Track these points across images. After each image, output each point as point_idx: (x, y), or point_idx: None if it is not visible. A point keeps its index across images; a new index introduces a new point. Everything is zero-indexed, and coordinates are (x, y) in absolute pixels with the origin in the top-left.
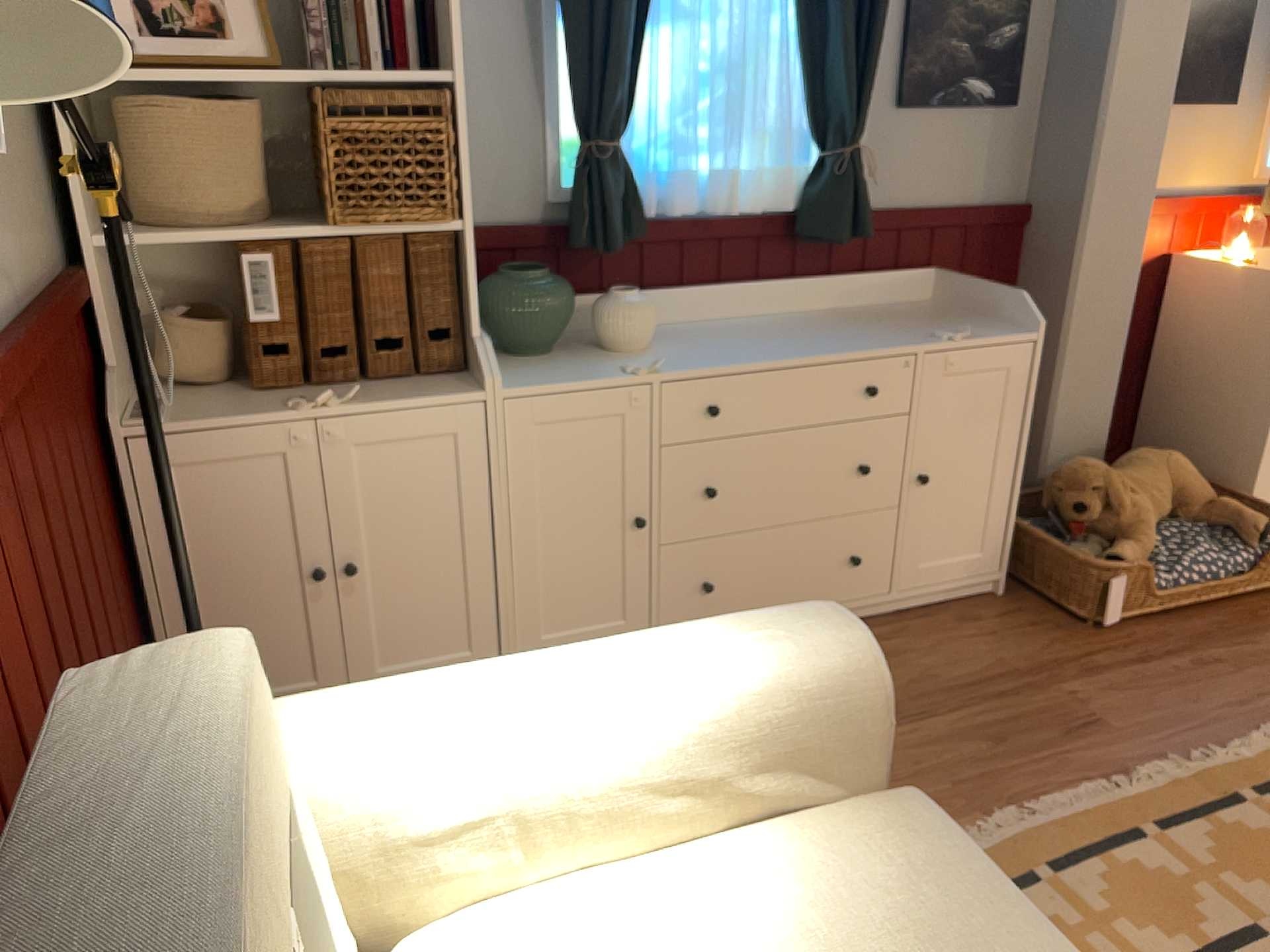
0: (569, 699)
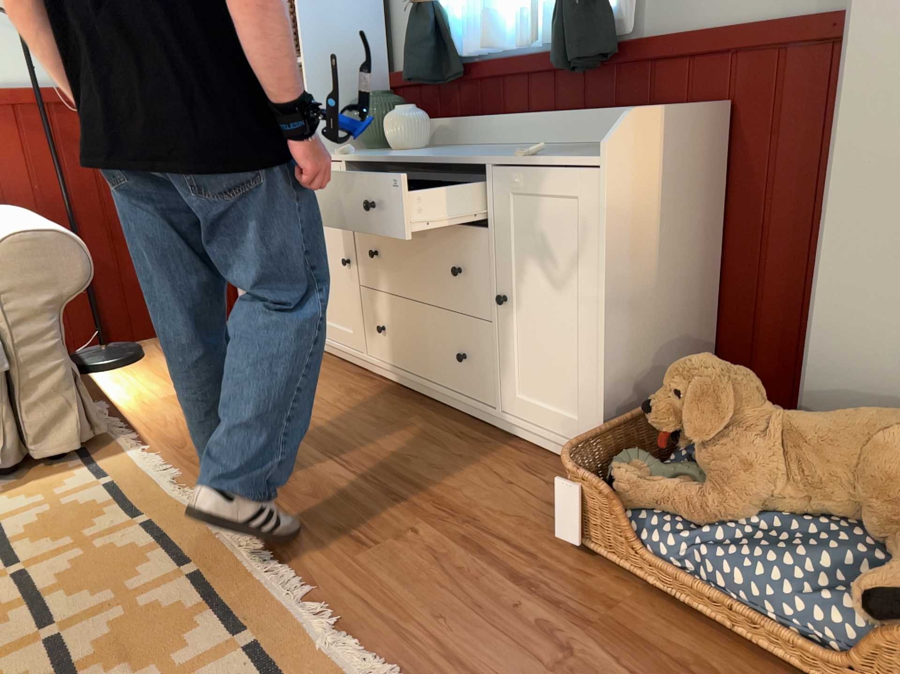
0: None
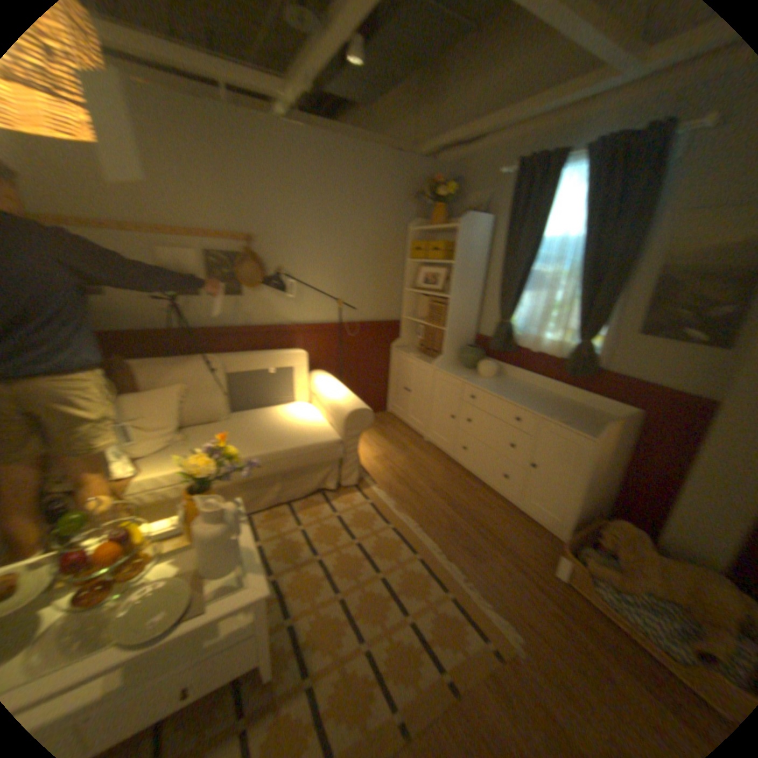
0: (331, 390)
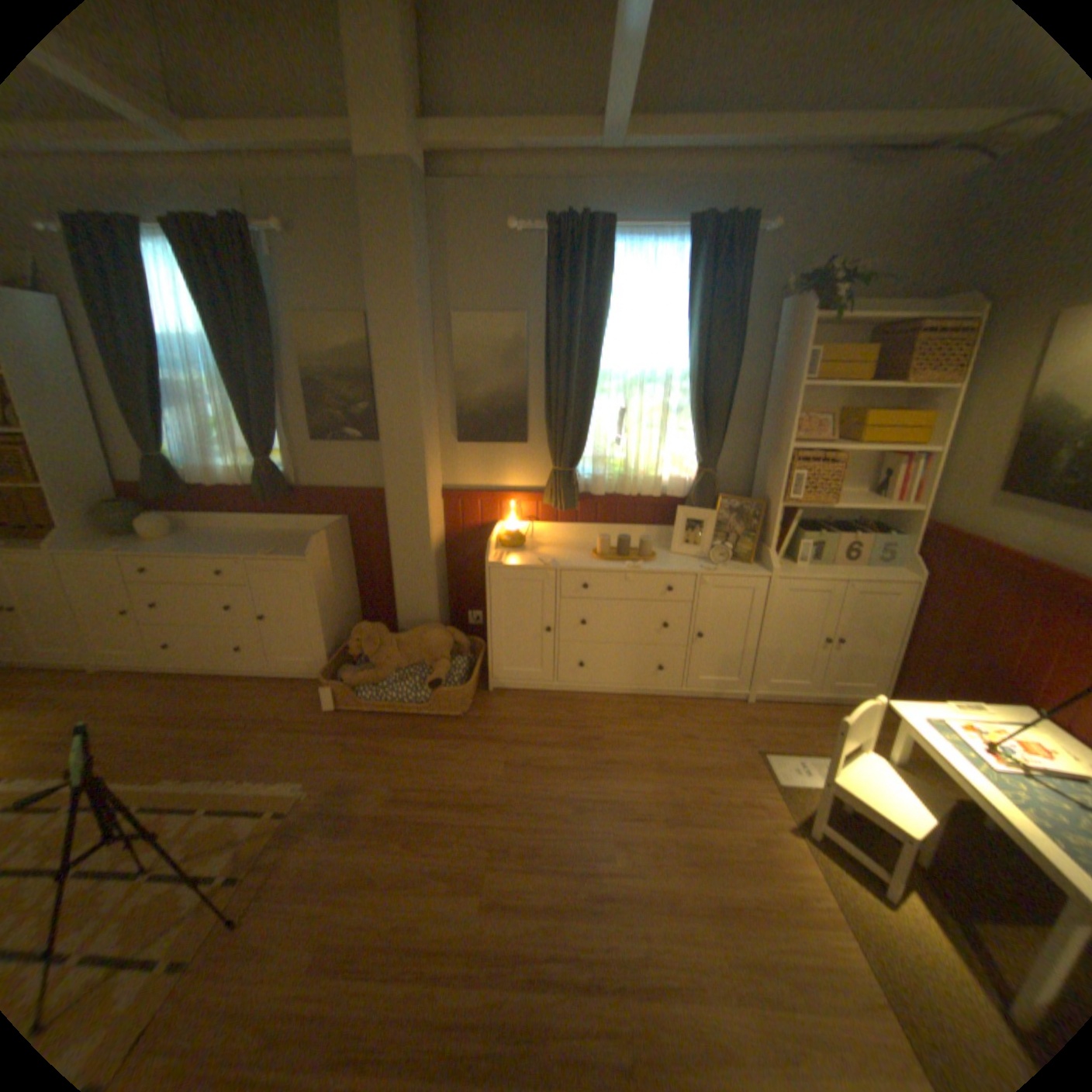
0: None
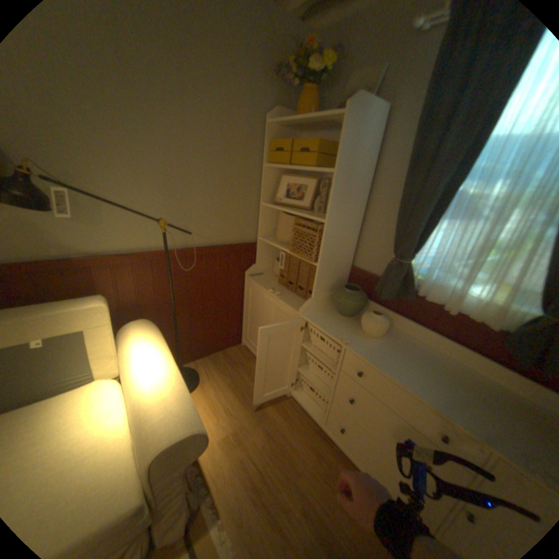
0: (141, 374)
